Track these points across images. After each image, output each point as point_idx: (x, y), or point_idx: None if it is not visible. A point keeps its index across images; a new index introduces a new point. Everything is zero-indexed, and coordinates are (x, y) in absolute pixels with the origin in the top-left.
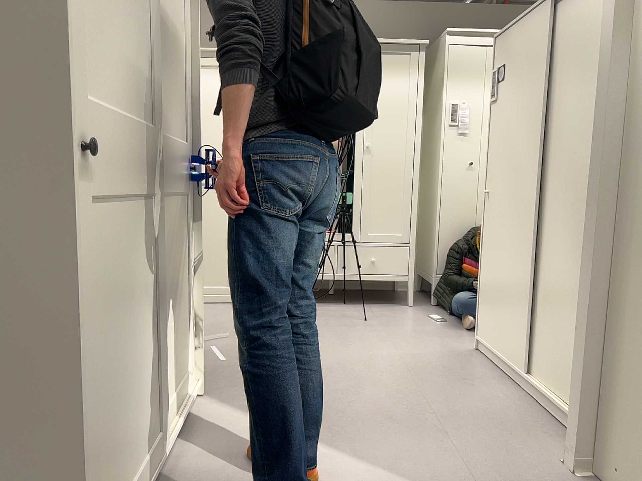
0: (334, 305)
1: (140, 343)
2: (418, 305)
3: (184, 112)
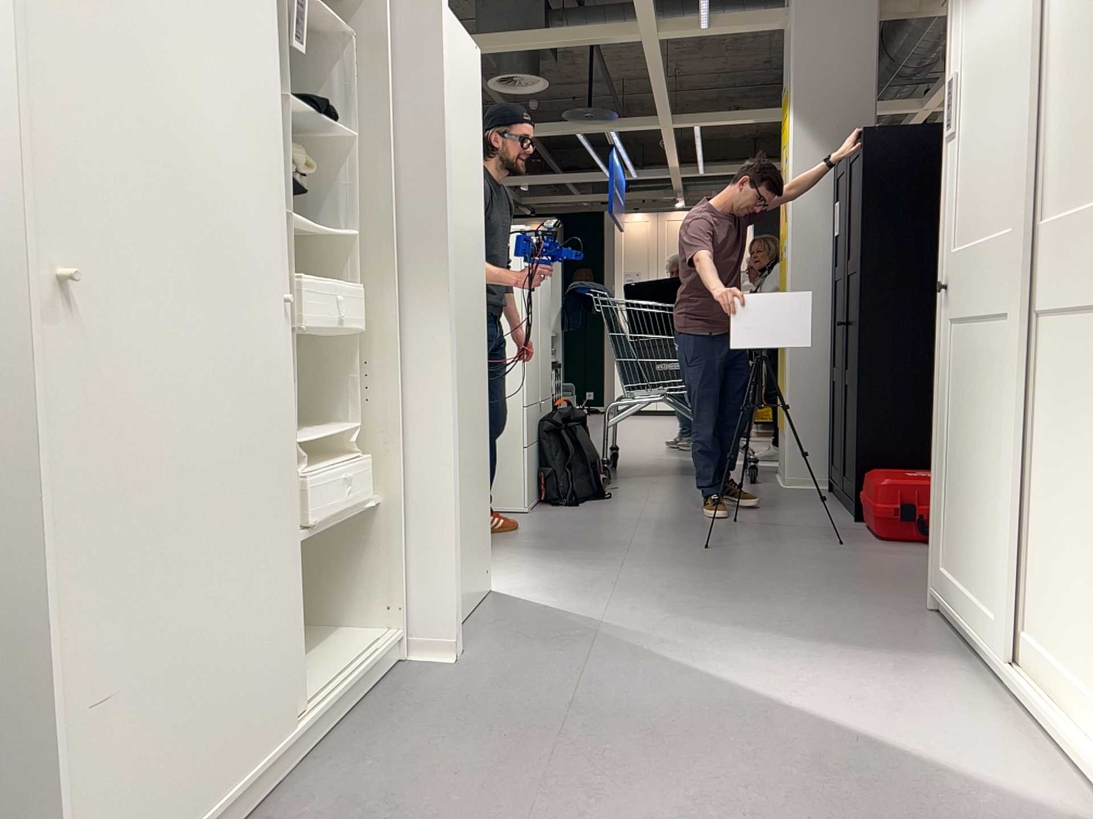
0: None
1: (981, 469)
2: None
3: None
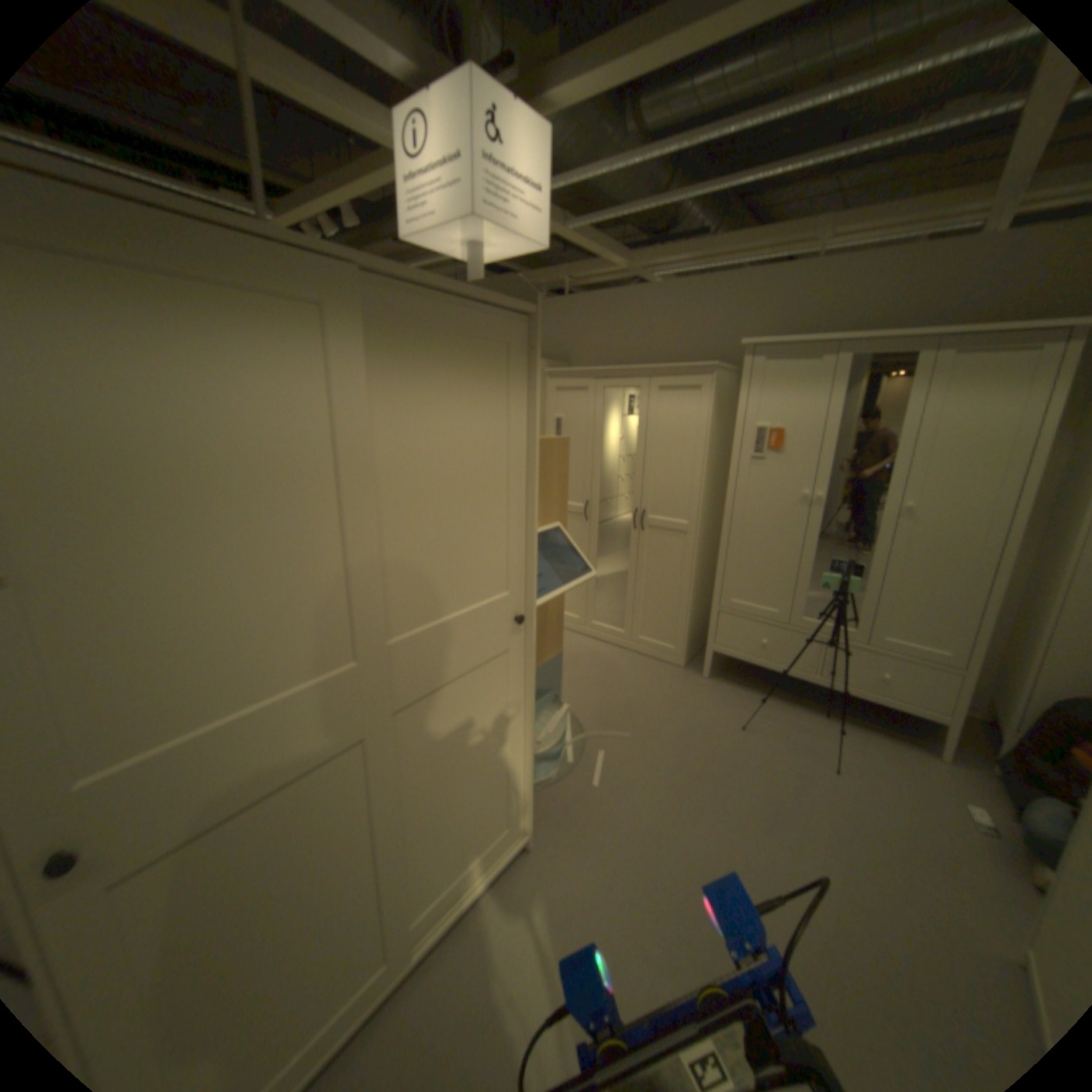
0: (810, 714)
1: (335, 897)
2: (963, 764)
3: (508, 554)
